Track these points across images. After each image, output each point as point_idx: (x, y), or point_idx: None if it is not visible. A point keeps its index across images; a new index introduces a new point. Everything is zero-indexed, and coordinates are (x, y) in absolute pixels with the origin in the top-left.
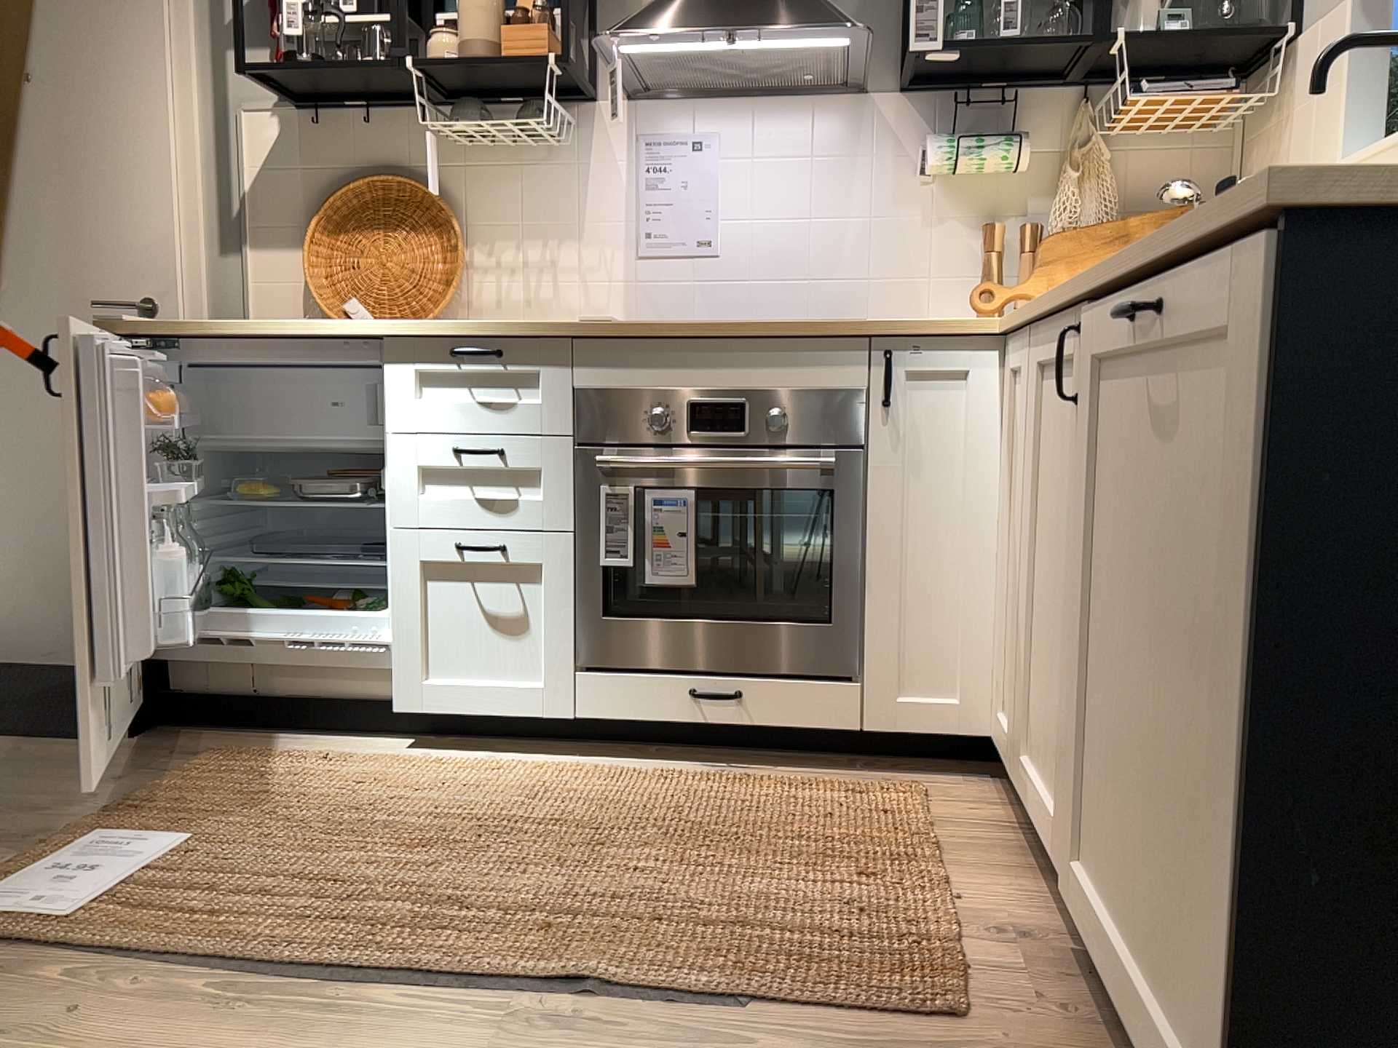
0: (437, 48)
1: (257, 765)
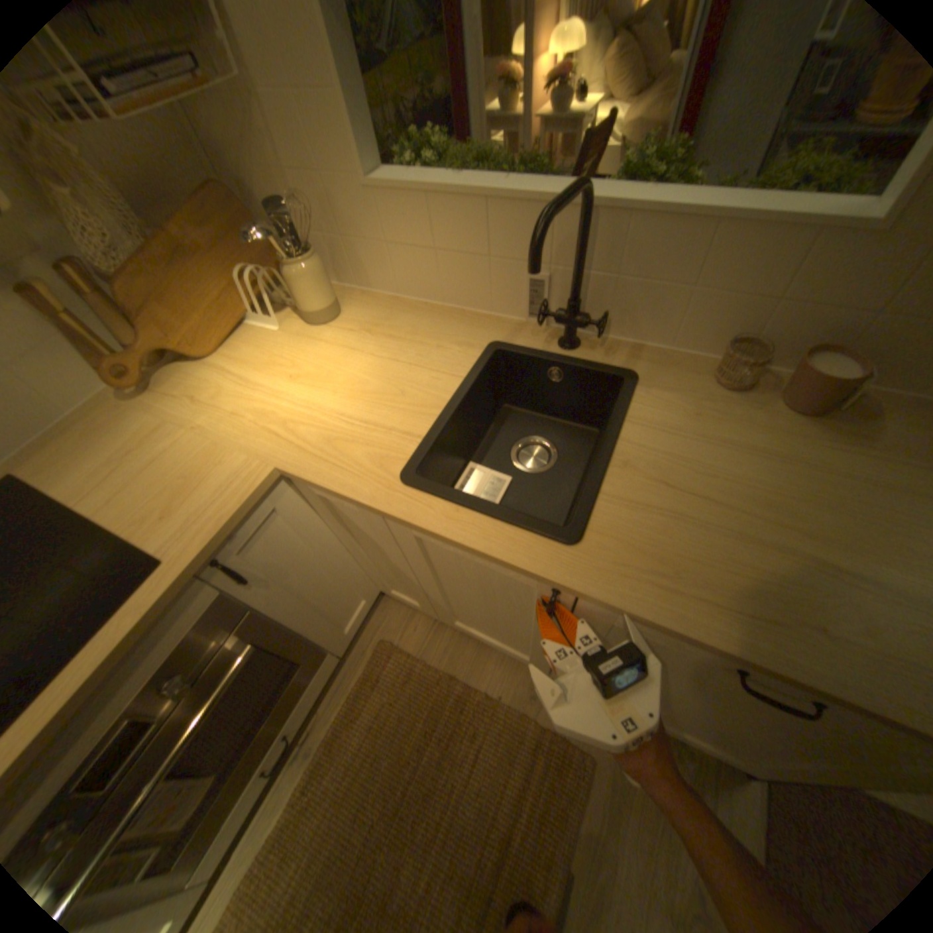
0: None
1: None
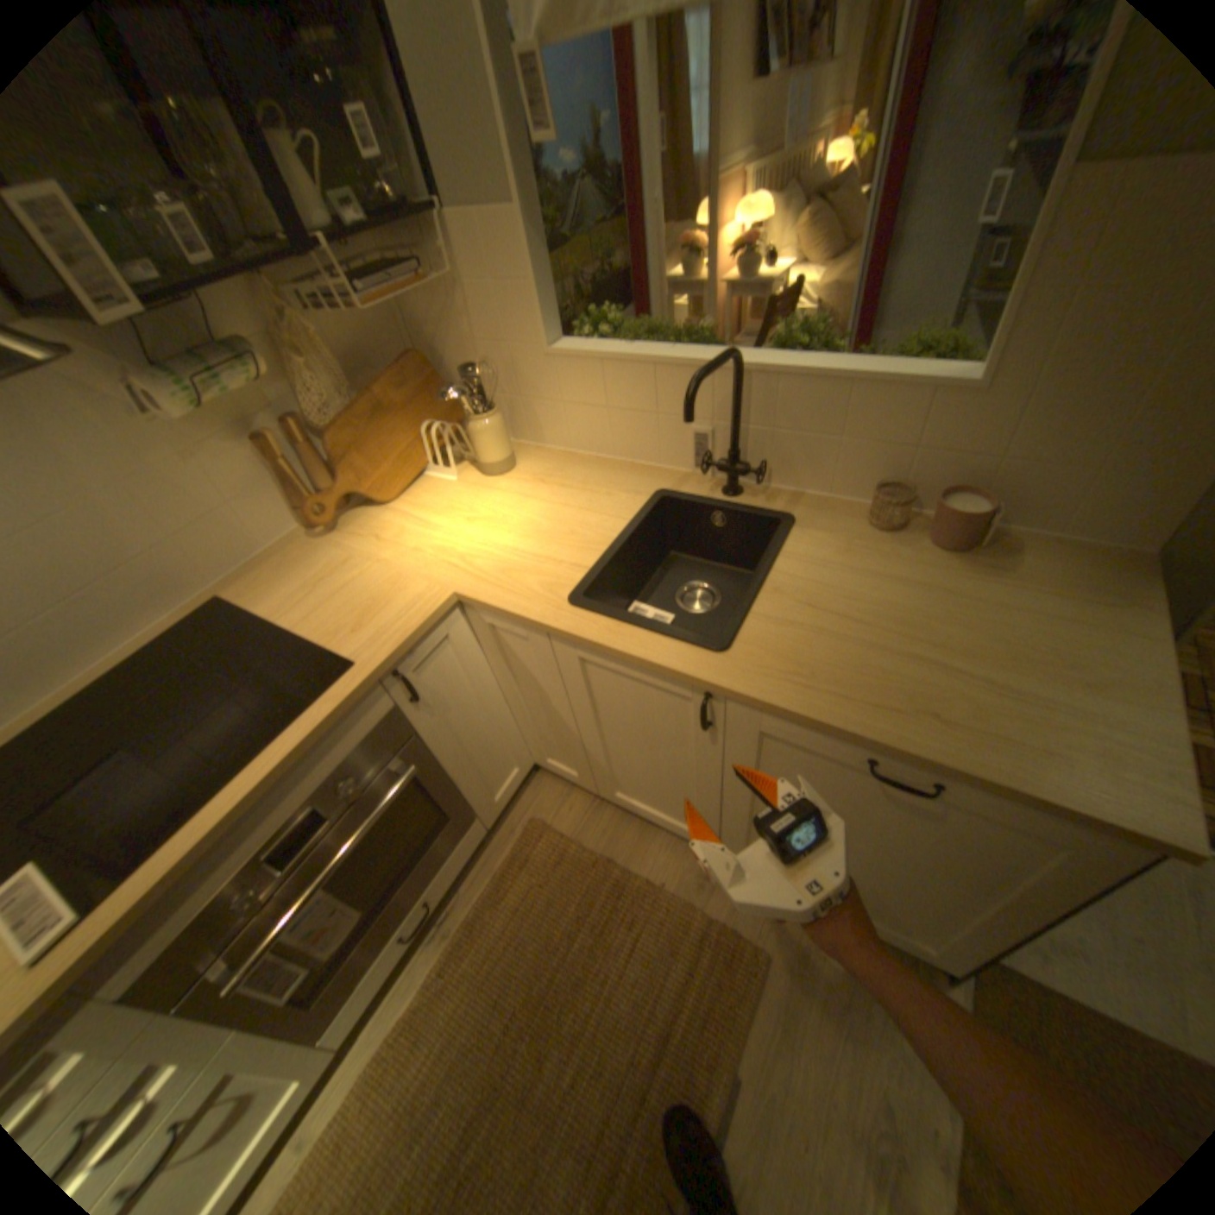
0: None
1: None
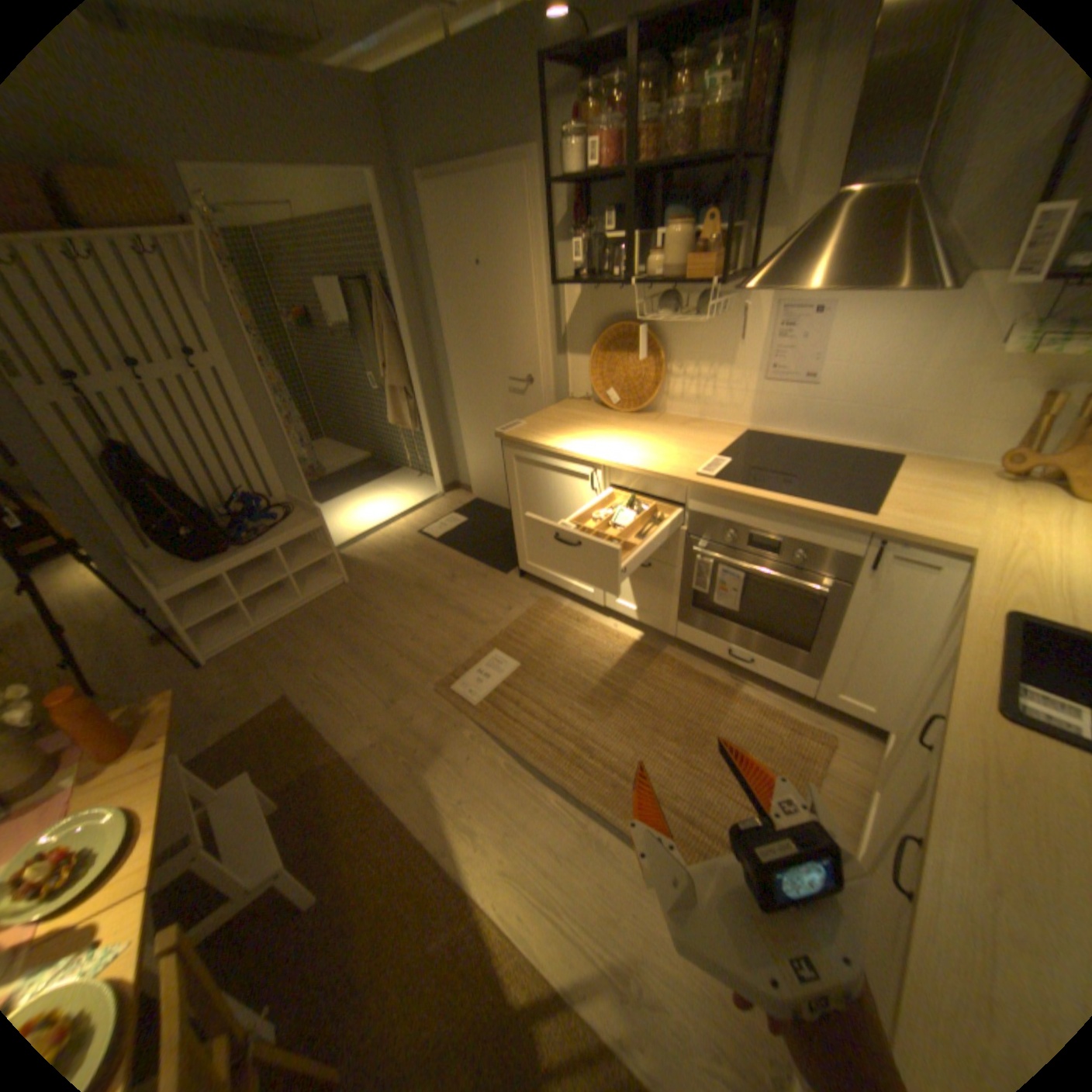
0: (651, 265)
1: (553, 614)
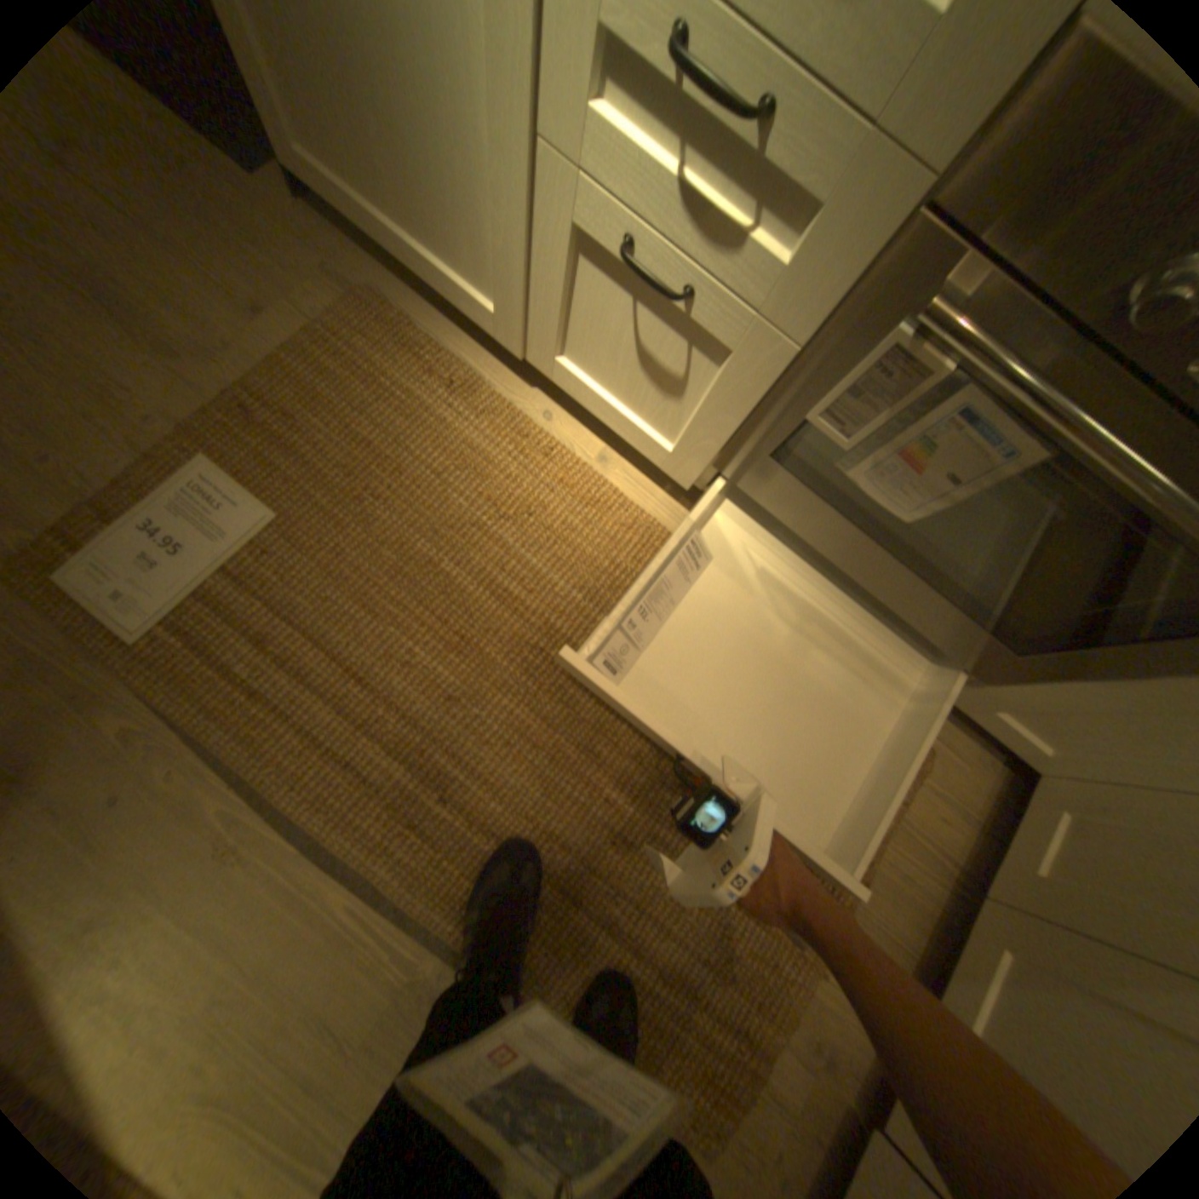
0: None
1: (386, 355)
